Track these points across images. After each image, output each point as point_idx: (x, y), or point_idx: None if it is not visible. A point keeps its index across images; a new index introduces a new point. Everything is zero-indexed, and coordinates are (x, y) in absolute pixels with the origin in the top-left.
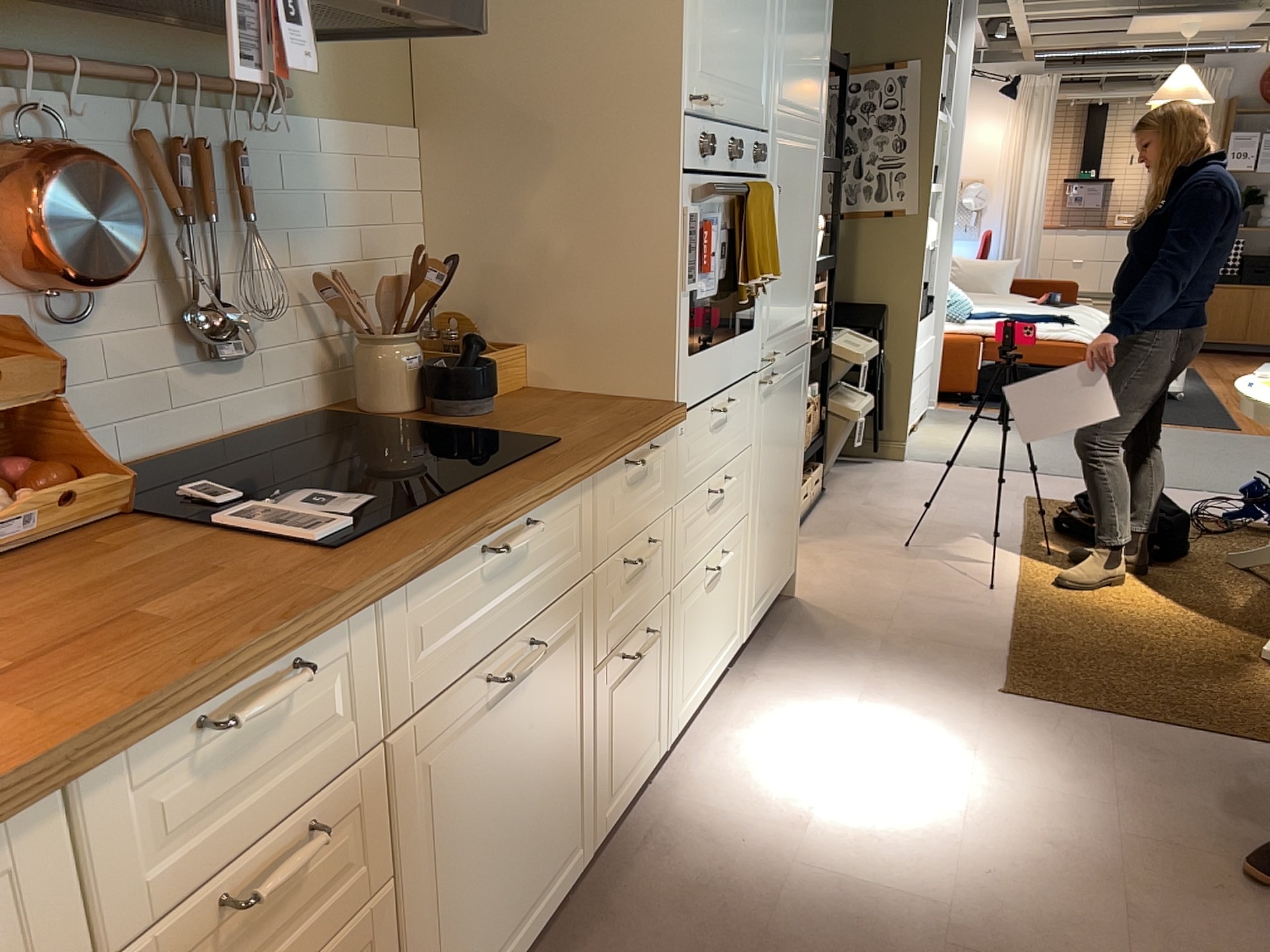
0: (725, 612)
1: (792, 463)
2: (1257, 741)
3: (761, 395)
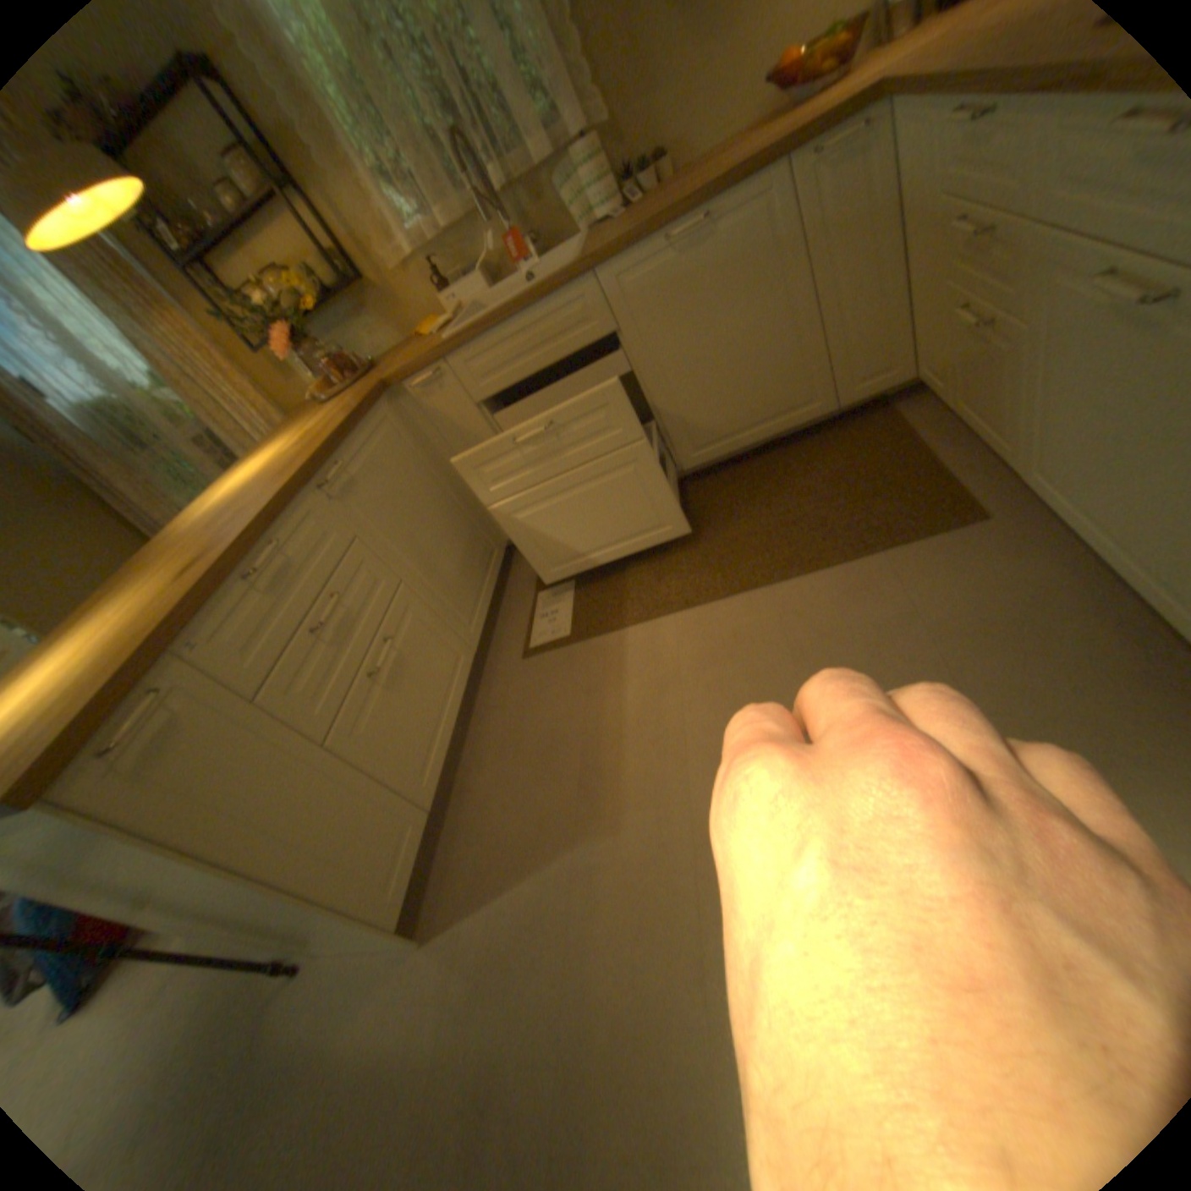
0: None
1: None
2: None
3: None
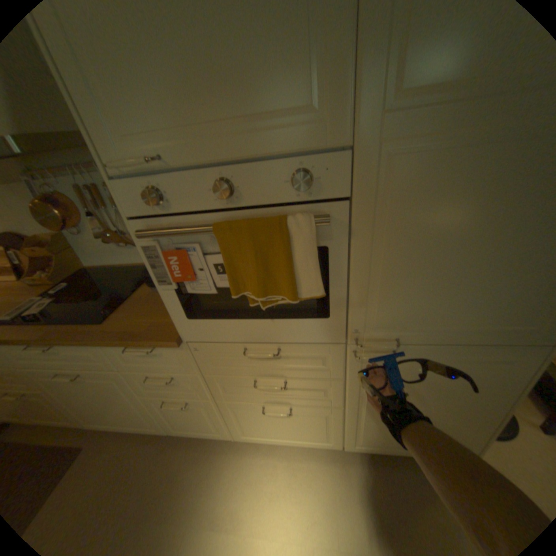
0: (302, 431)
1: (465, 411)
2: None
3: (355, 358)
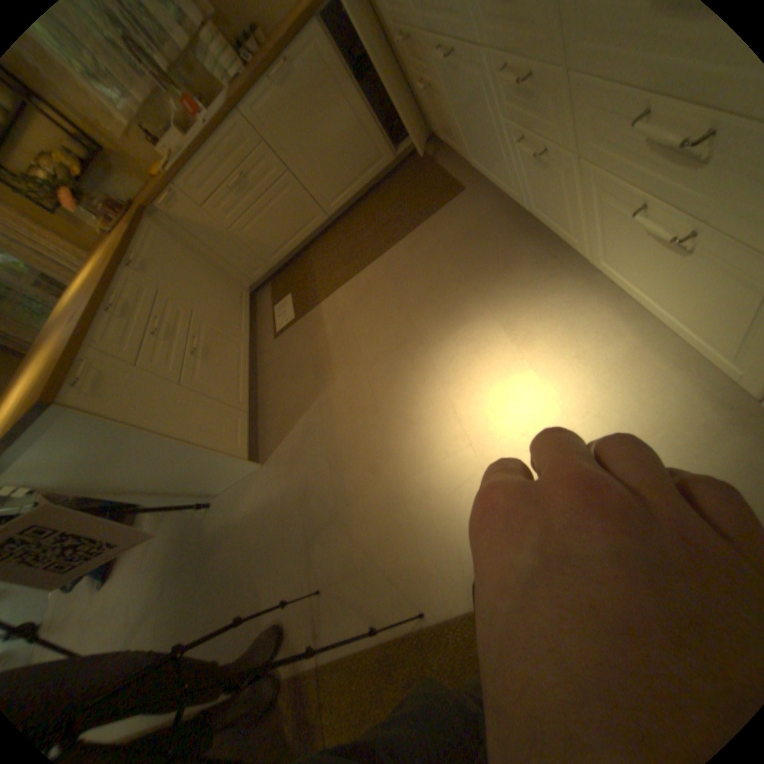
0: (701, 301)
1: None
2: (352, 656)
3: None
